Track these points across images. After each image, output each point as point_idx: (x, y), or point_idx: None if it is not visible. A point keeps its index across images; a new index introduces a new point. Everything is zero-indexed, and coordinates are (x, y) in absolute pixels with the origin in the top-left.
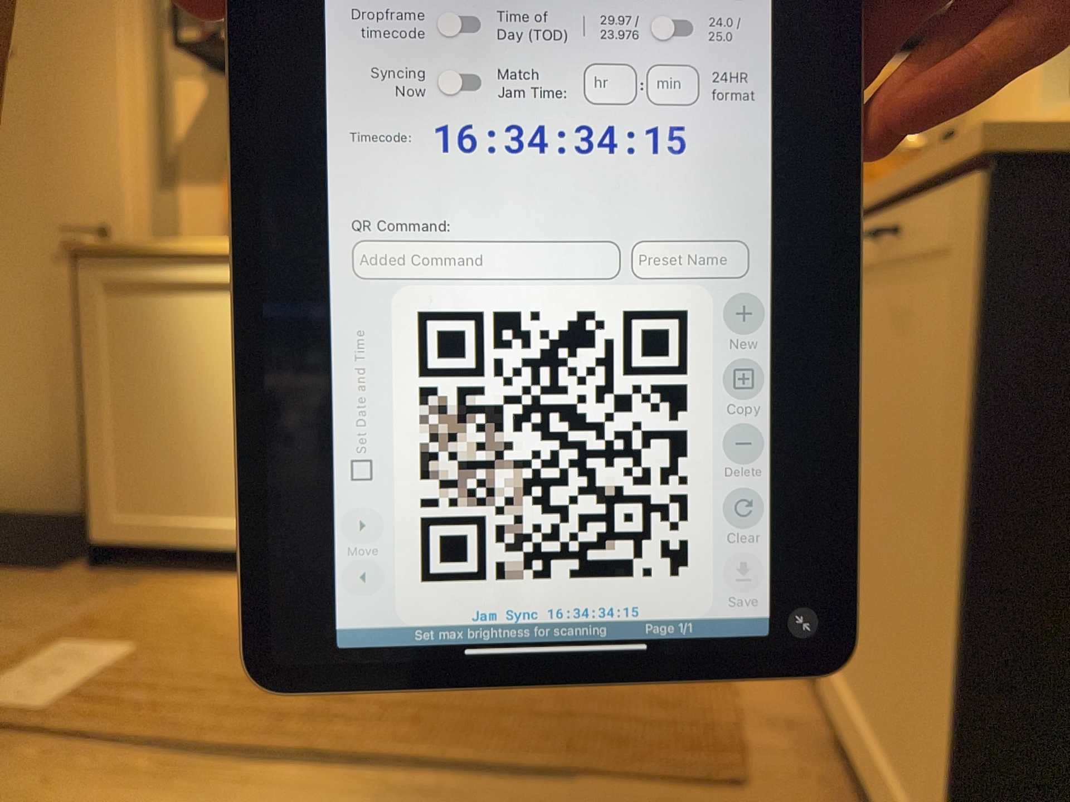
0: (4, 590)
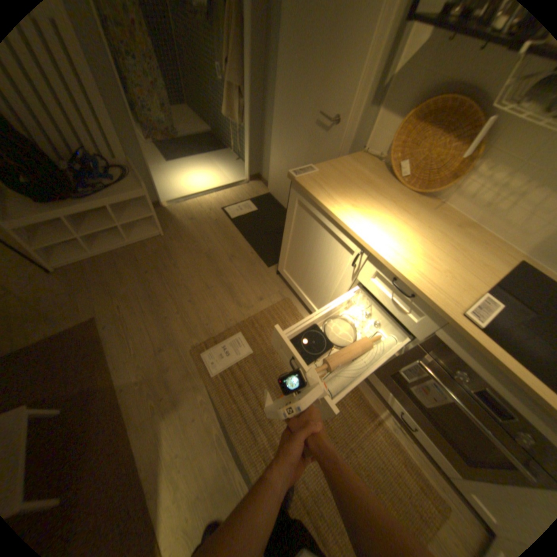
0: (252, 273)
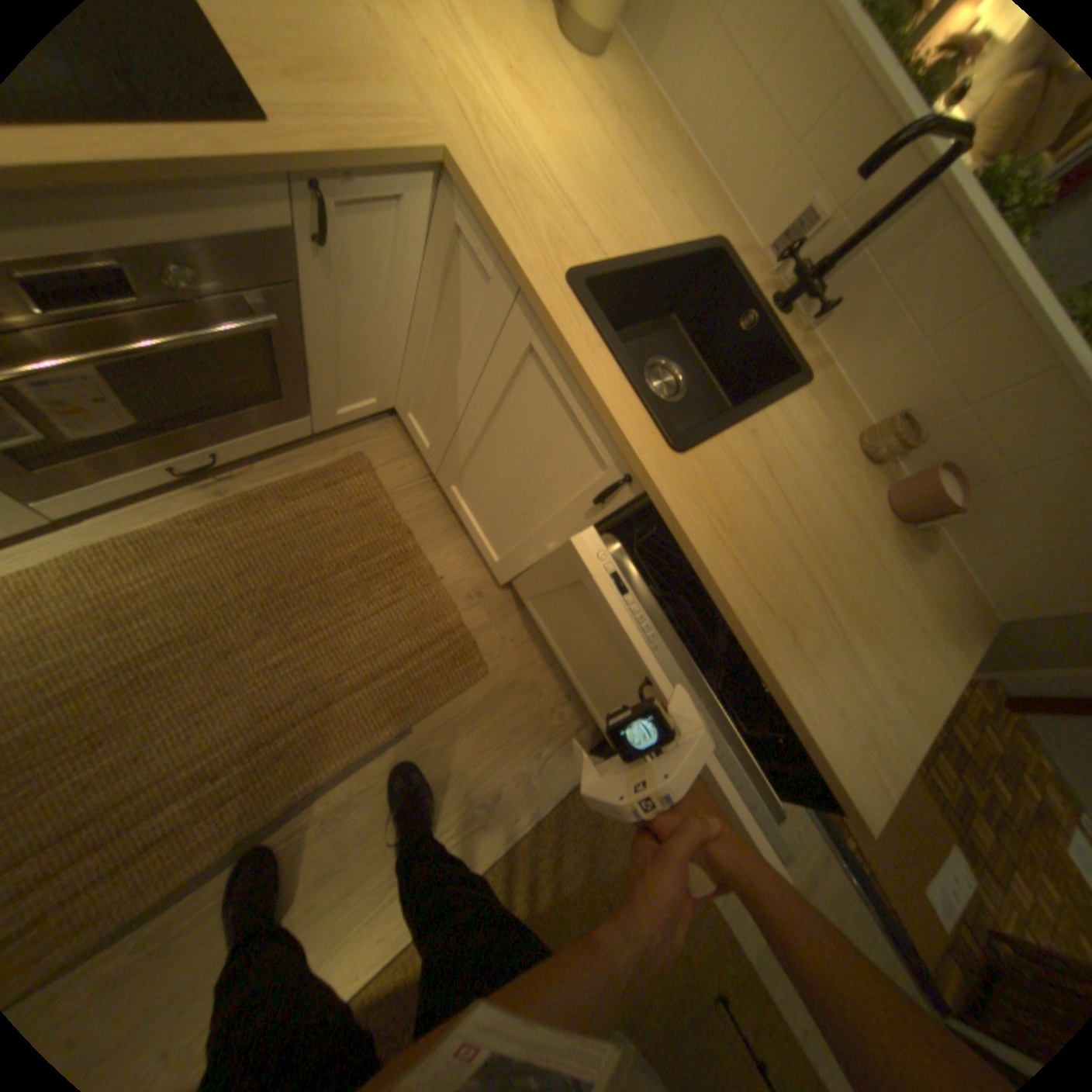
0: None
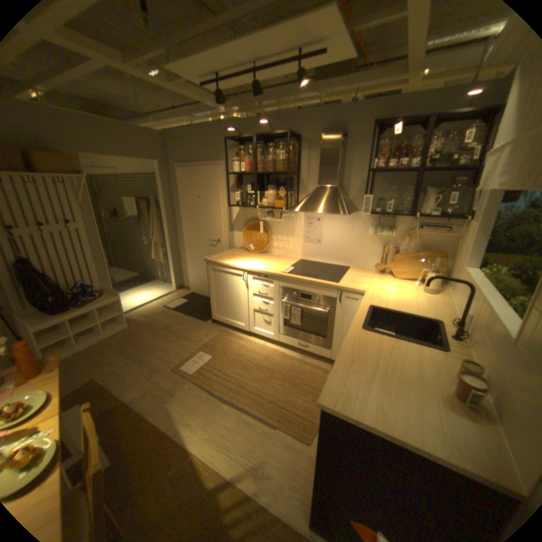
0: (197, 327)
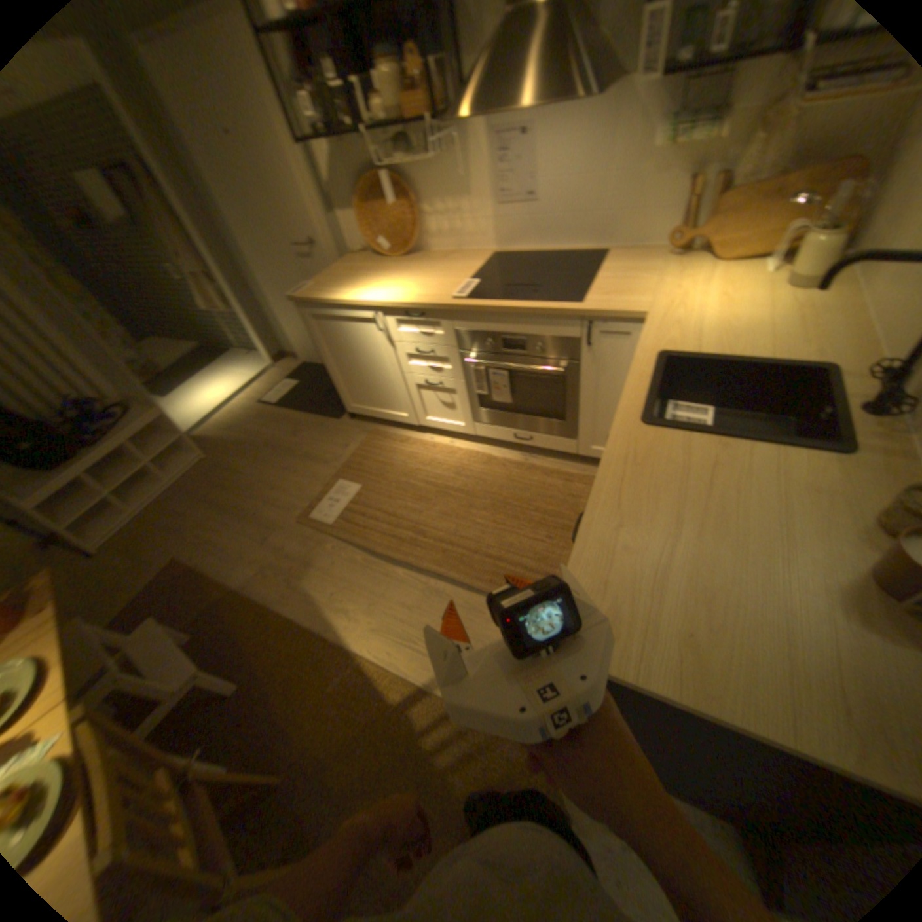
0: (323, 432)
